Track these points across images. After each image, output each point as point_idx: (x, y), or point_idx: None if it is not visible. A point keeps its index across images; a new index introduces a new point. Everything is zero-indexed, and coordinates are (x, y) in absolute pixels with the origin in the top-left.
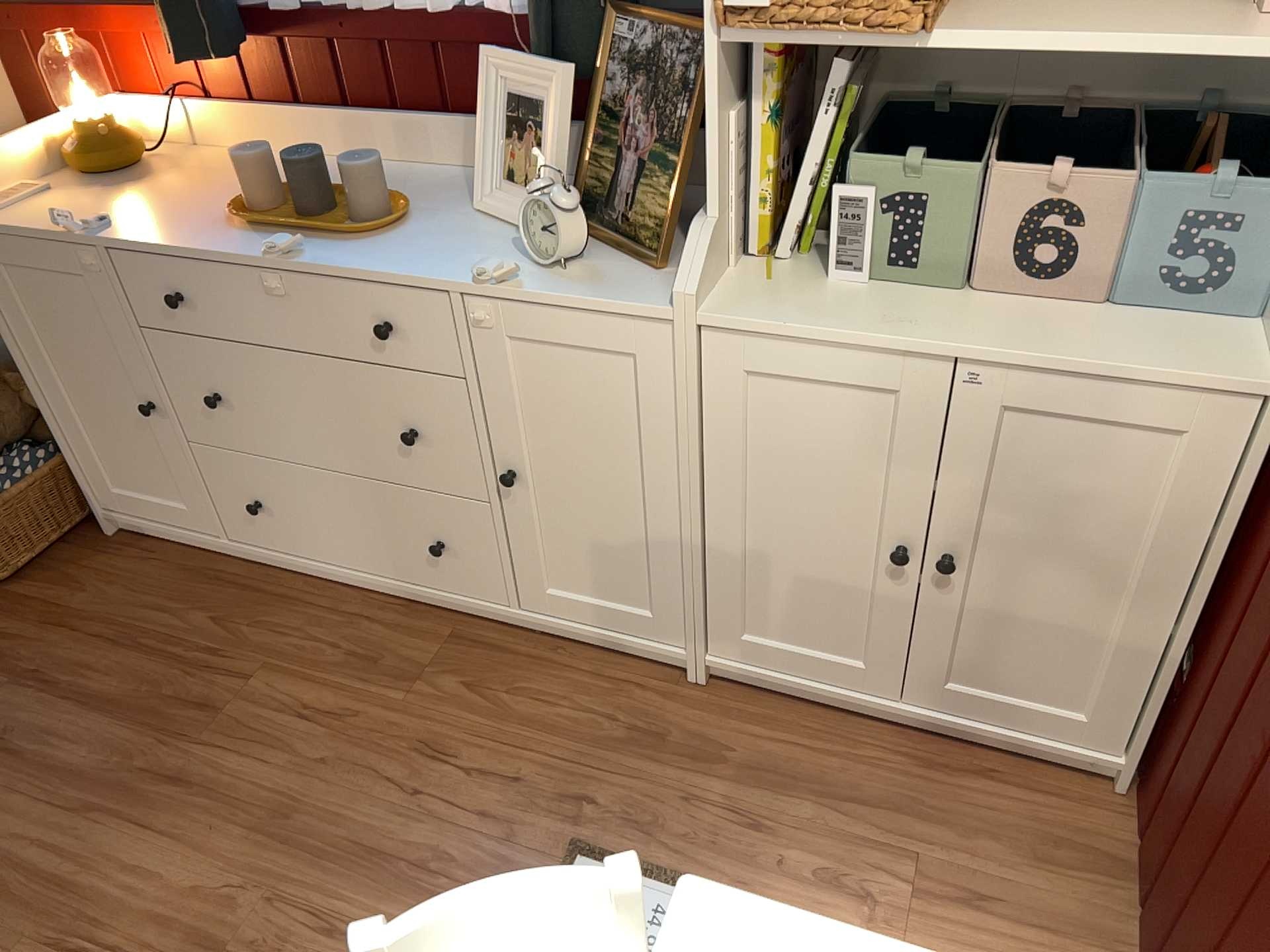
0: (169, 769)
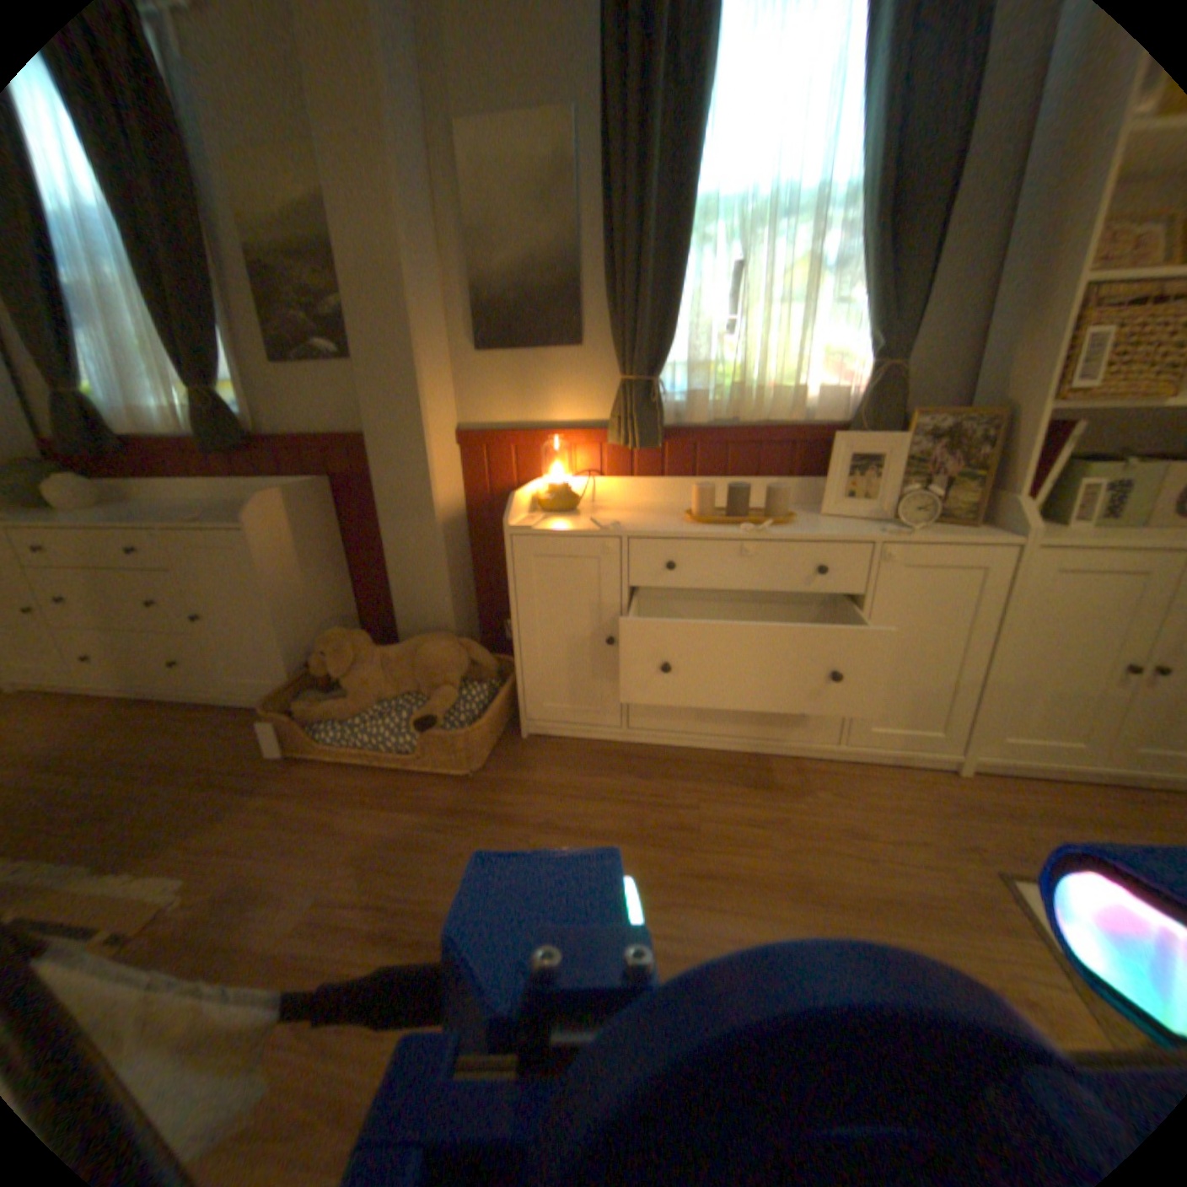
0: (693, 879)
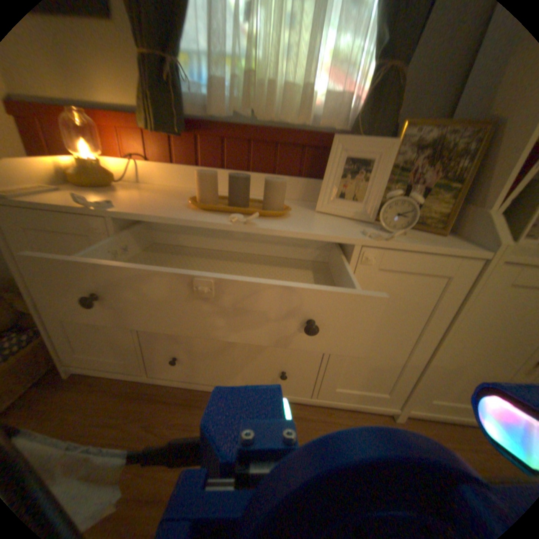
0: None
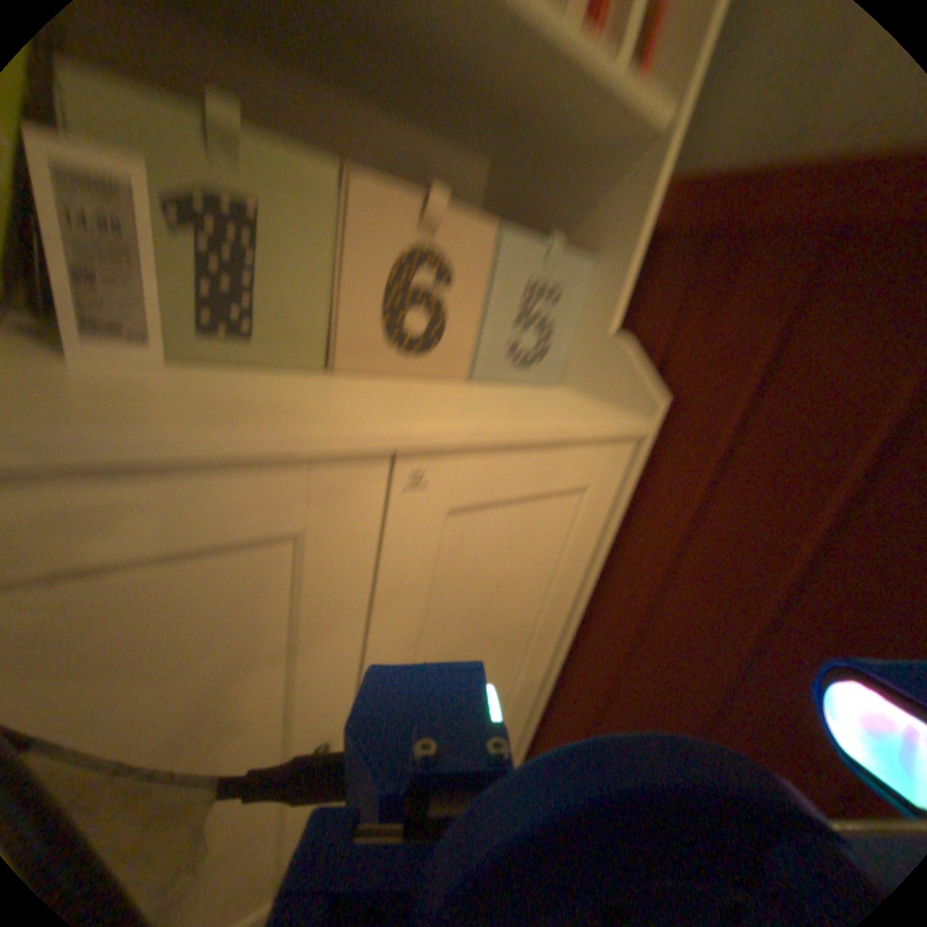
0: None
